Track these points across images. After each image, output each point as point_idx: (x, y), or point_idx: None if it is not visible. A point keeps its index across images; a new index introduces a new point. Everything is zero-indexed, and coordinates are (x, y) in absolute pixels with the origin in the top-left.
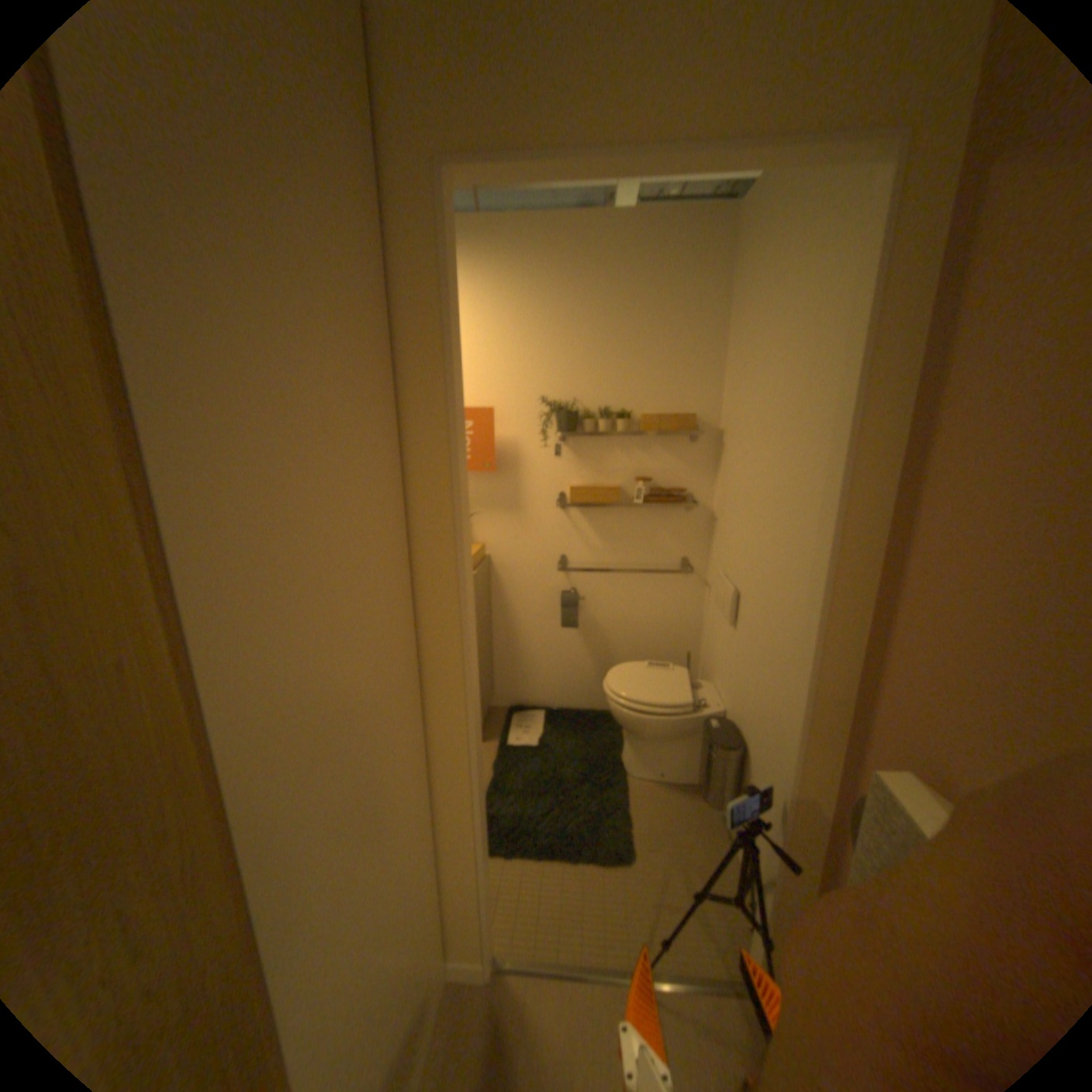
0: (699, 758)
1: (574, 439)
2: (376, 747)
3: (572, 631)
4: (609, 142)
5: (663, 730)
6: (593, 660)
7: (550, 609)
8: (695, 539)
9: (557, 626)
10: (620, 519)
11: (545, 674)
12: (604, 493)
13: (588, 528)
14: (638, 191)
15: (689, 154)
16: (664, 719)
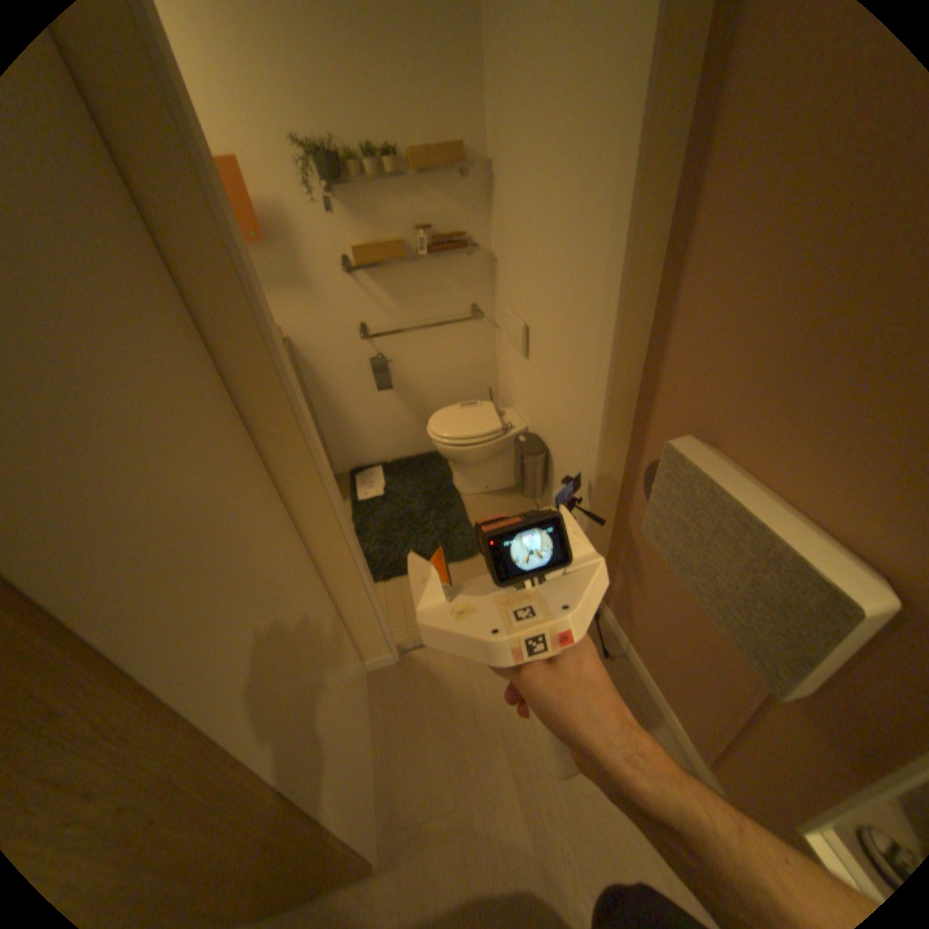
0: (509, 466)
1: (338, 187)
2: (247, 544)
3: (386, 393)
4: None
5: (480, 454)
6: (410, 414)
7: (360, 377)
8: (477, 284)
9: (370, 391)
10: (406, 275)
11: (371, 436)
12: (385, 248)
13: (377, 290)
14: None
15: None
16: (480, 445)
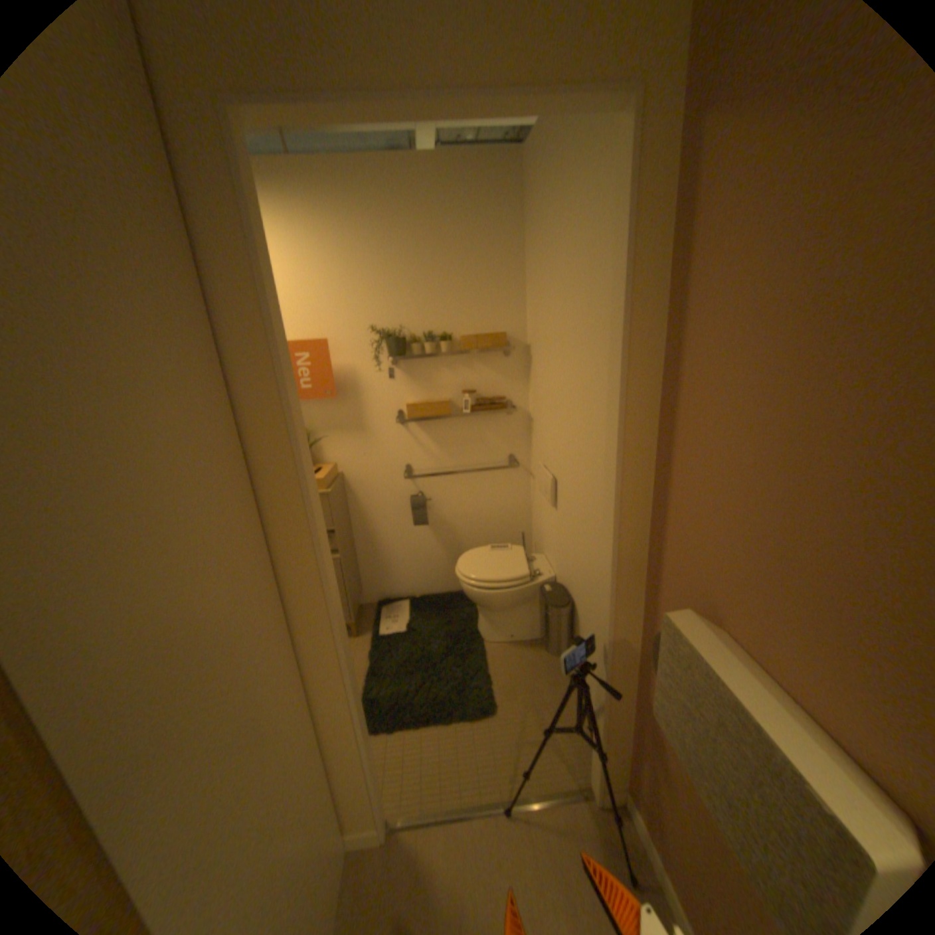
0: (537, 616)
1: (404, 361)
2: (238, 672)
3: (423, 529)
4: (390, 87)
5: (506, 599)
6: (444, 550)
7: (401, 512)
8: (516, 438)
9: (409, 526)
10: (452, 428)
11: (404, 569)
12: (435, 407)
13: (425, 439)
14: (433, 135)
15: (463, 101)
16: (506, 591)
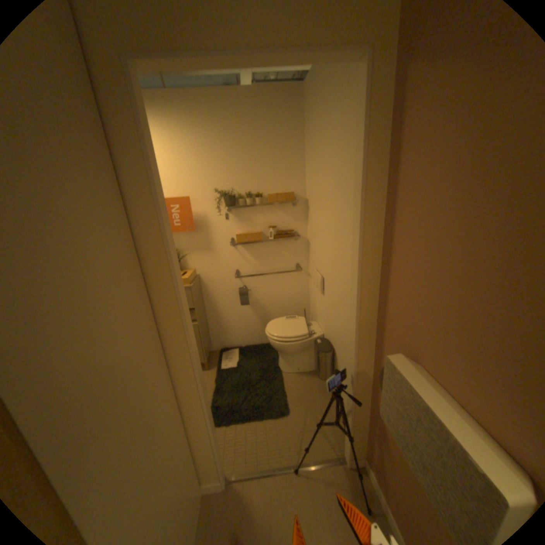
0: (313, 358)
1: (234, 209)
2: (138, 392)
3: (246, 307)
4: (223, 48)
5: (295, 348)
6: (258, 320)
7: (233, 297)
8: (300, 254)
9: (238, 305)
10: (263, 248)
11: (235, 330)
12: (253, 236)
13: (247, 255)
14: (250, 77)
15: (266, 56)
16: (294, 343)
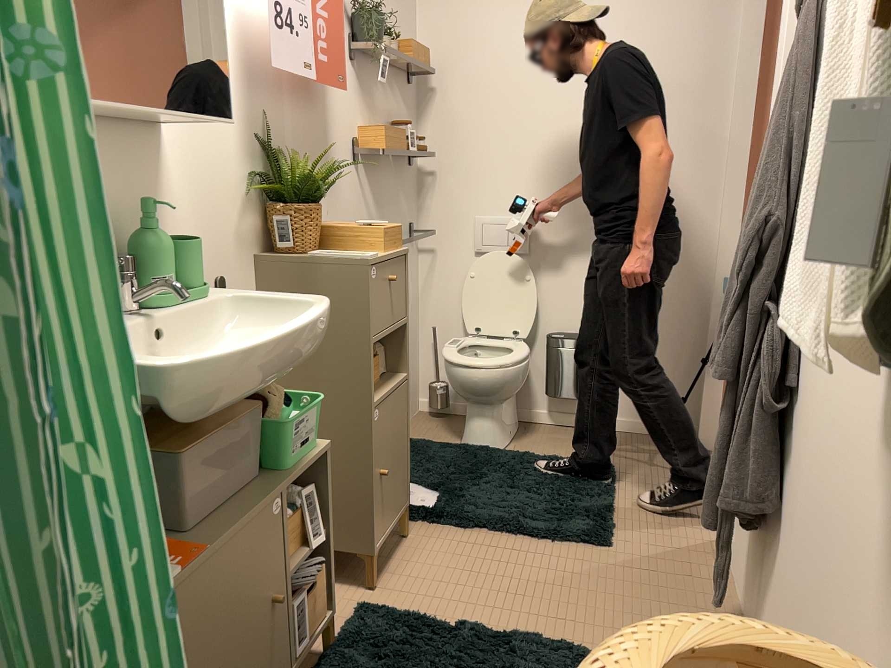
0: (516, 399)
1: (359, 63)
2: None
3: None
4: None
5: (530, 369)
6: None
7: None
8: (413, 201)
9: None
10: (384, 178)
11: None
12: (400, 139)
13: (370, 192)
14: None
15: None
16: (529, 358)
